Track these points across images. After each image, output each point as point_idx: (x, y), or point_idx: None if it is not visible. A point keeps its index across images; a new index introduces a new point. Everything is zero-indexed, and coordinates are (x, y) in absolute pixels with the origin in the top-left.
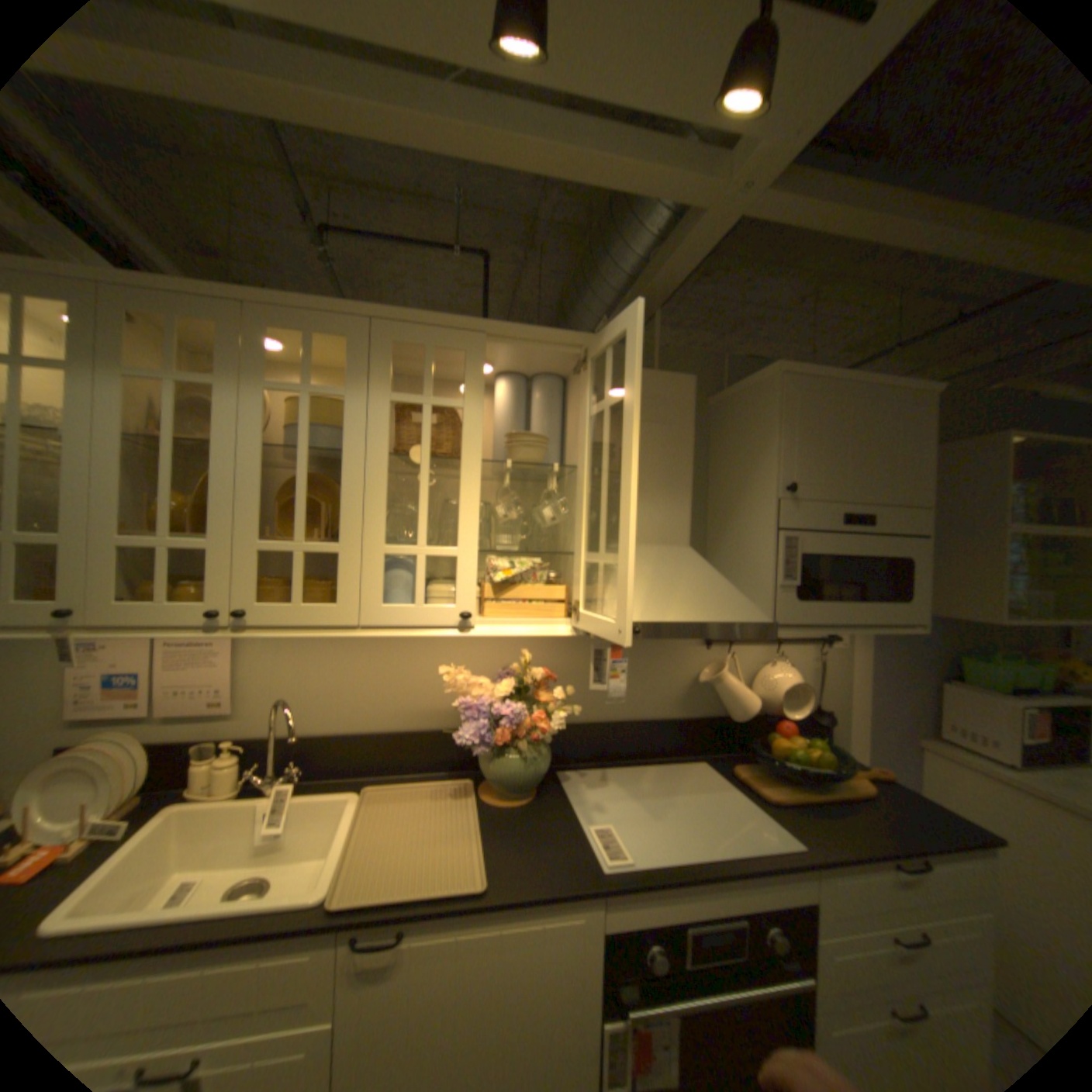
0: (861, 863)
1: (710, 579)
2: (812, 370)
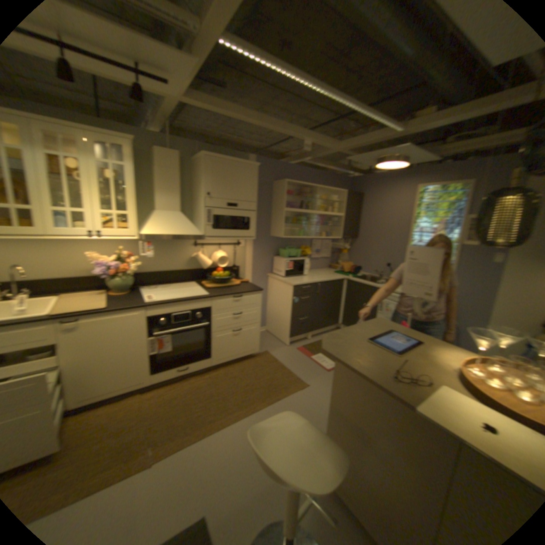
0: (223, 295)
1: (186, 222)
2: (216, 155)
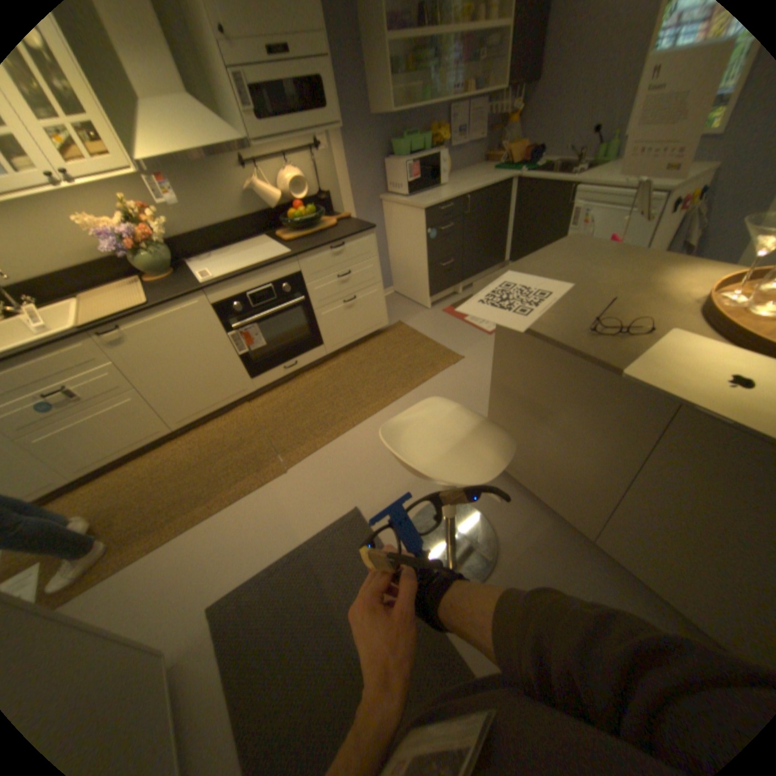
0: (312, 249)
1: (202, 117)
2: None
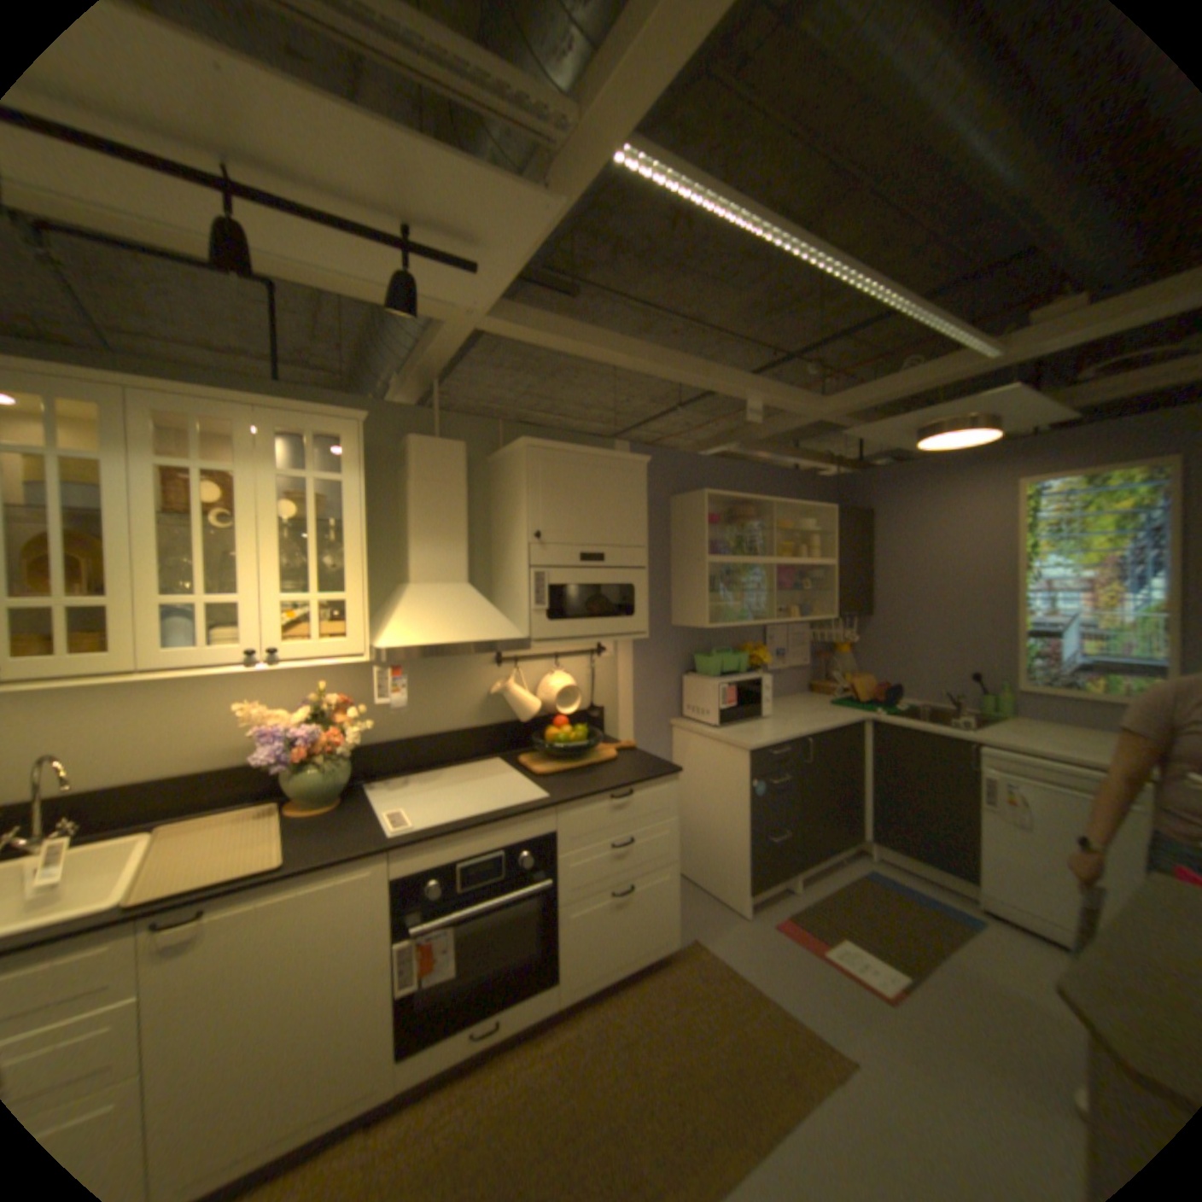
0: (584, 797)
1: (481, 609)
2: (550, 446)
